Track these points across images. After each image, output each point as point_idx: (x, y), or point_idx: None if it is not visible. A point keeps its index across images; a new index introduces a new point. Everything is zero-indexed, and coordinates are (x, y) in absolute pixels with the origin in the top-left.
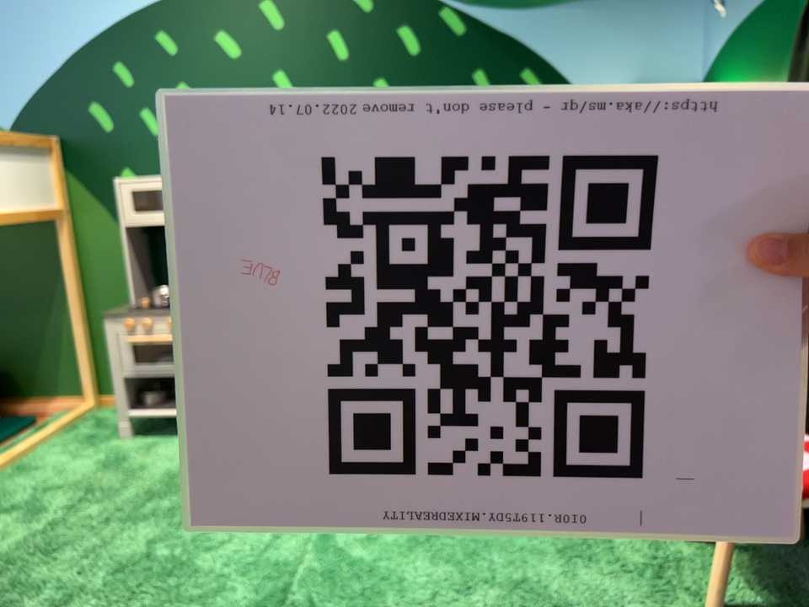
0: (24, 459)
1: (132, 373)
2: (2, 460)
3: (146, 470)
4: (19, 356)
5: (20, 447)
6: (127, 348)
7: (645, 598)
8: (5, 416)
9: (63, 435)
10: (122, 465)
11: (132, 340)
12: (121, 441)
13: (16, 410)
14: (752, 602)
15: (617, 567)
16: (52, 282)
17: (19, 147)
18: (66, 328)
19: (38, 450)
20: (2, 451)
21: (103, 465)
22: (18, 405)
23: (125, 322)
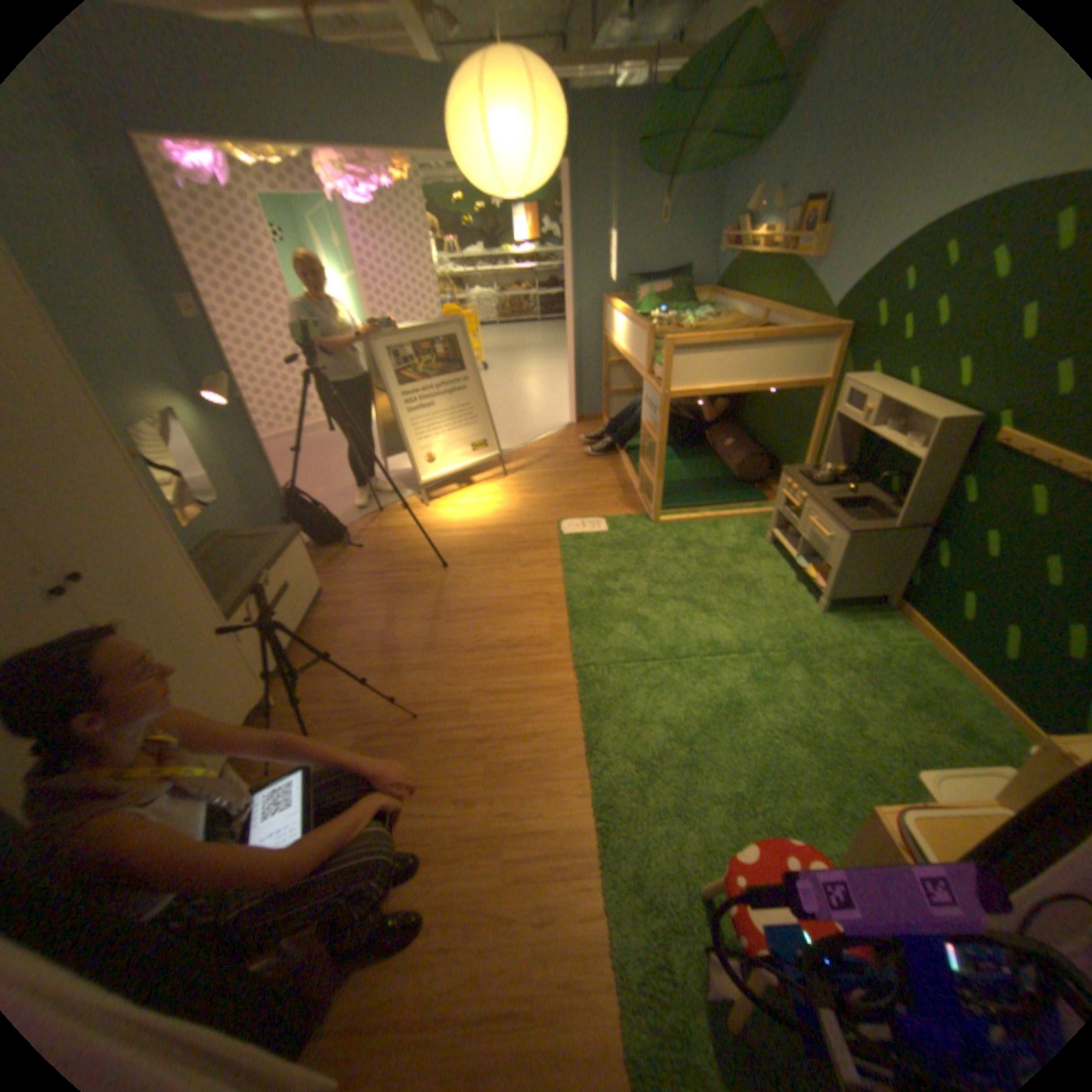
0: (725, 522)
1: (780, 512)
2: (713, 517)
3: (740, 568)
4: (788, 460)
5: (729, 515)
6: (783, 497)
7: (708, 847)
8: (766, 490)
9: (758, 520)
10: (740, 557)
11: (783, 495)
12: (764, 544)
13: (771, 489)
14: (729, 931)
15: (738, 835)
16: (814, 426)
17: (829, 328)
18: (809, 458)
19: (736, 521)
20: (729, 511)
21: (736, 550)
22: (774, 487)
23: (787, 482)
